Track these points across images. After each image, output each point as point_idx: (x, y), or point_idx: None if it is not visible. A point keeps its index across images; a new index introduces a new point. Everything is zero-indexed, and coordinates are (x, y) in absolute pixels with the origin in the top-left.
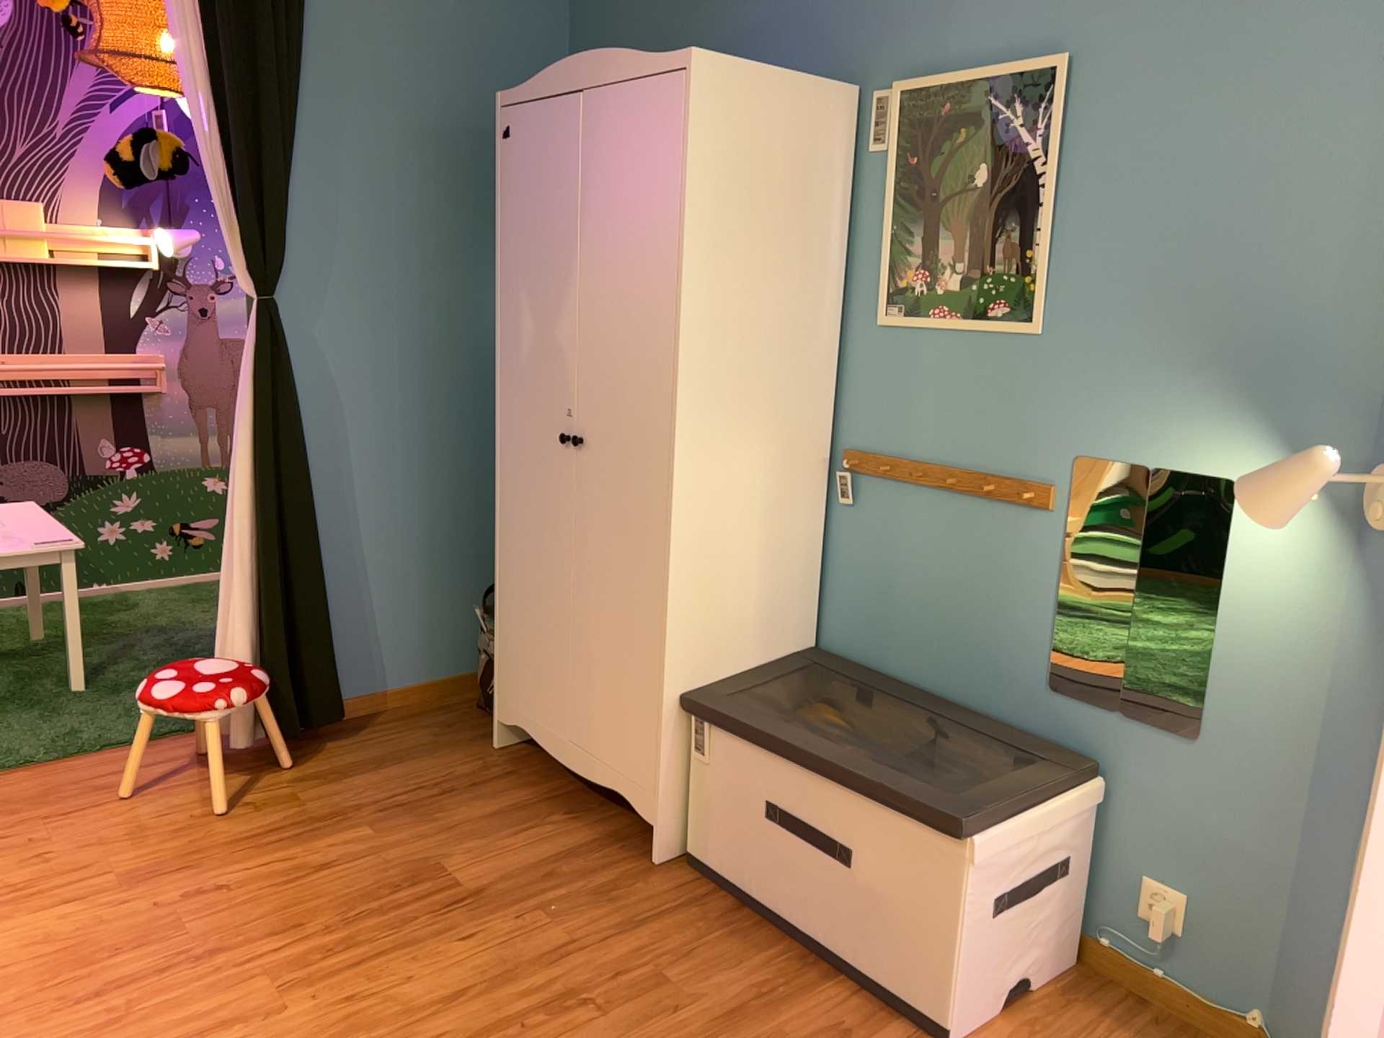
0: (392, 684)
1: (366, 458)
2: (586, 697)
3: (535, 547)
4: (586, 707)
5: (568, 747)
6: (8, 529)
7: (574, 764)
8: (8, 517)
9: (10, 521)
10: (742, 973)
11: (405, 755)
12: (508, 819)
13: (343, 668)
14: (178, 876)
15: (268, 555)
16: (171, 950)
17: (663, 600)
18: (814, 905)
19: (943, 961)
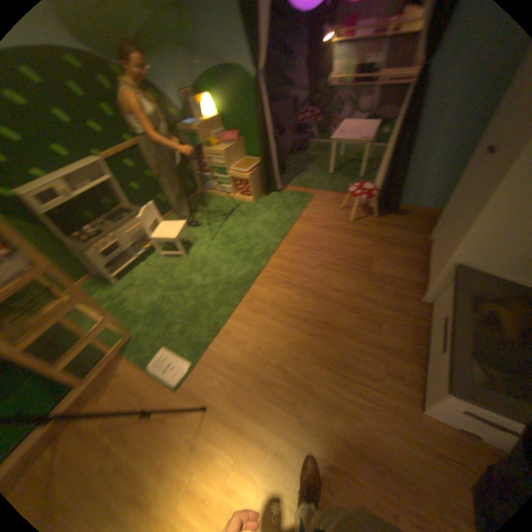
0: (424, 206)
1: (447, 130)
2: (447, 245)
3: (465, 187)
4: (446, 247)
5: (434, 254)
6: (360, 132)
7: (432, 260)
8: (368, 126)
9: (367, 128)
10: (402, 343)
11: (405, 228)
12: (405, 261)
13: (410, 196)
14: (331, 231)
15: (391, 160)
16: (315, 245)
17: (466, 233)
18: (435, 350)
19: (436, 400)
